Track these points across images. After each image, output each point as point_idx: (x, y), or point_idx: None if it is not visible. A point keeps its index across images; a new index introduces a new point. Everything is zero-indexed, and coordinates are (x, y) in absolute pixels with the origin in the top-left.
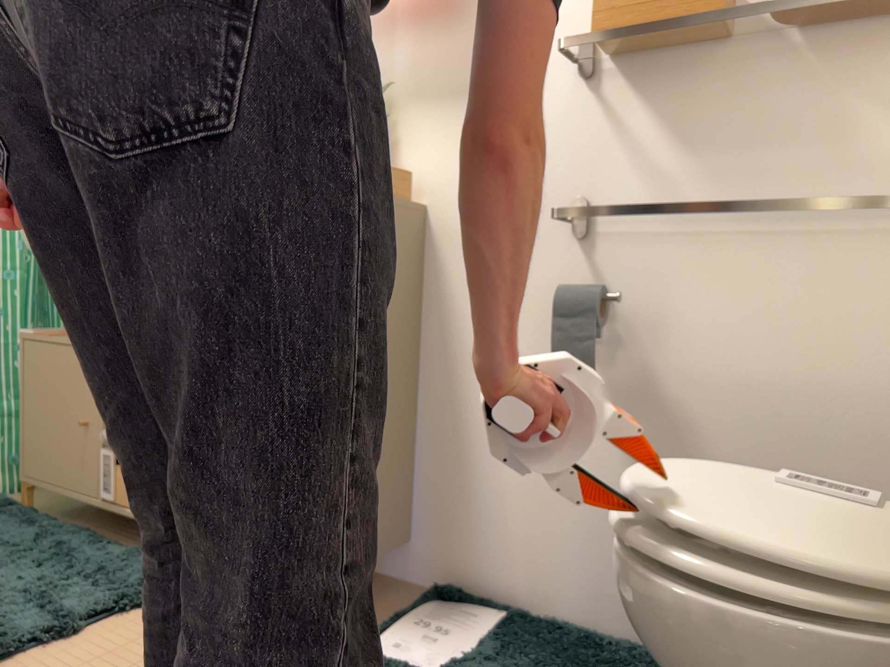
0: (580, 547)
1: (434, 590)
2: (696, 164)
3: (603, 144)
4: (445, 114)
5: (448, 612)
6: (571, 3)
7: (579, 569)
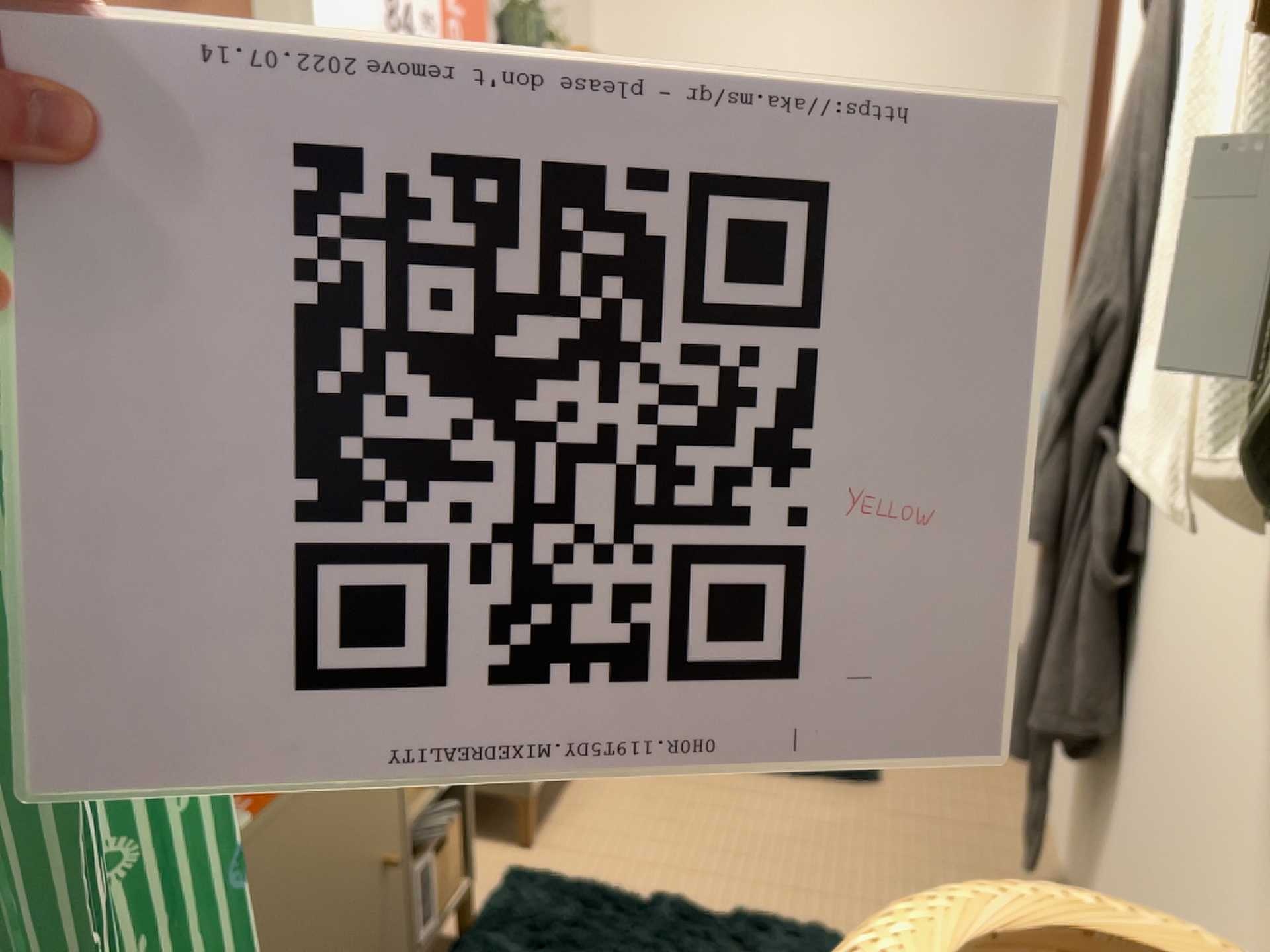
0: None
1: None
2: None
3: None
4: None
5: None
6: None
7: None
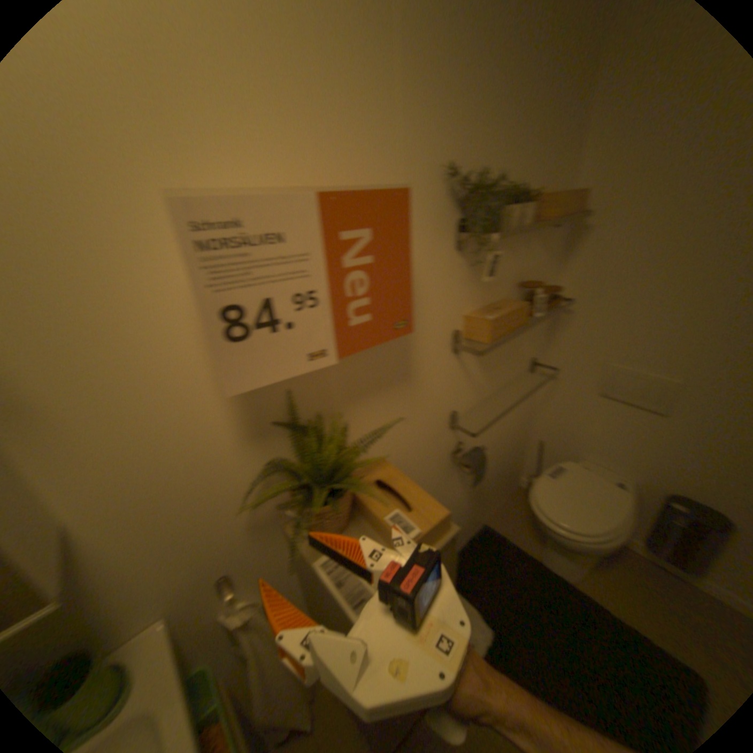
0: None
1: None
2: (487, 377)
3: (460, 383)
4: (381, 402)
5: None
6: (448, 310)
7: None
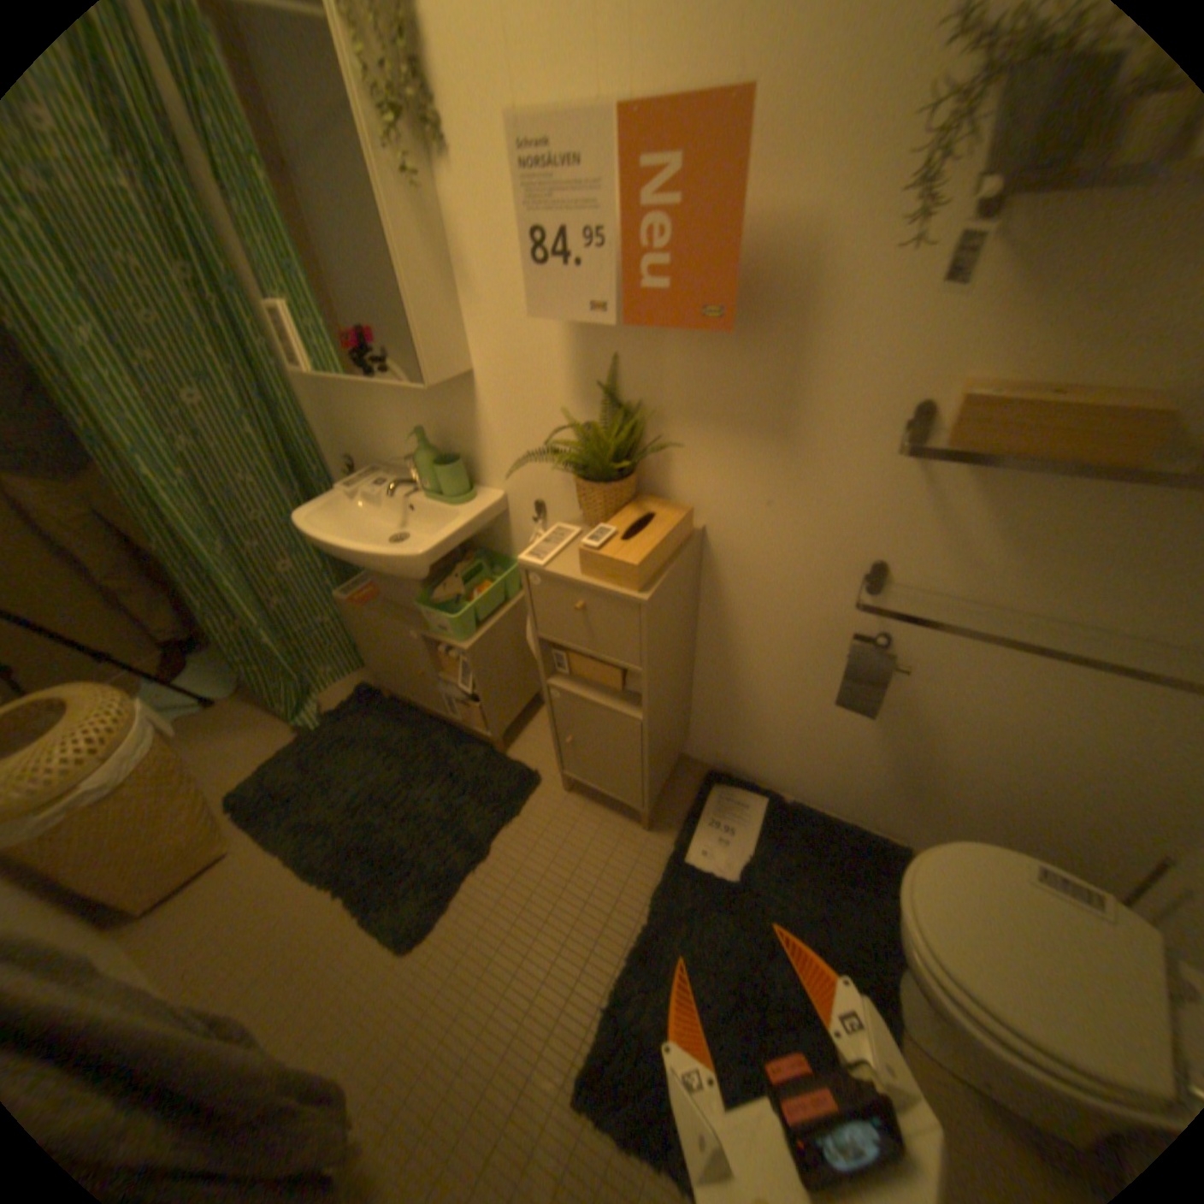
0: (829, 774)
1: (713, 778)
2: (1024, 562)
3: (920, 519)
4: (730, 443)
5: (729, 805)
6: (917, 348)
7: (826, 783)
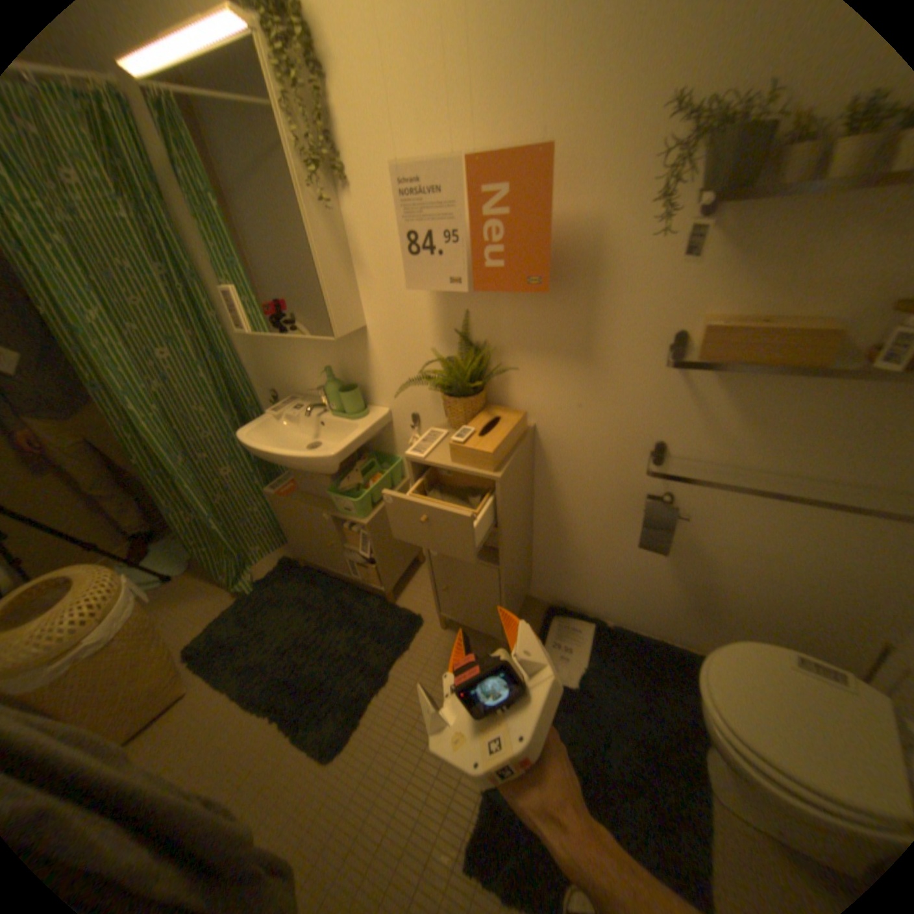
0: (638, 601)
1: (552, 611)
2: (759, 436)
3: (685, 410)
4: (549, 366)
5: (565, 631)
6: (671, 297)
7: (636, 609)
